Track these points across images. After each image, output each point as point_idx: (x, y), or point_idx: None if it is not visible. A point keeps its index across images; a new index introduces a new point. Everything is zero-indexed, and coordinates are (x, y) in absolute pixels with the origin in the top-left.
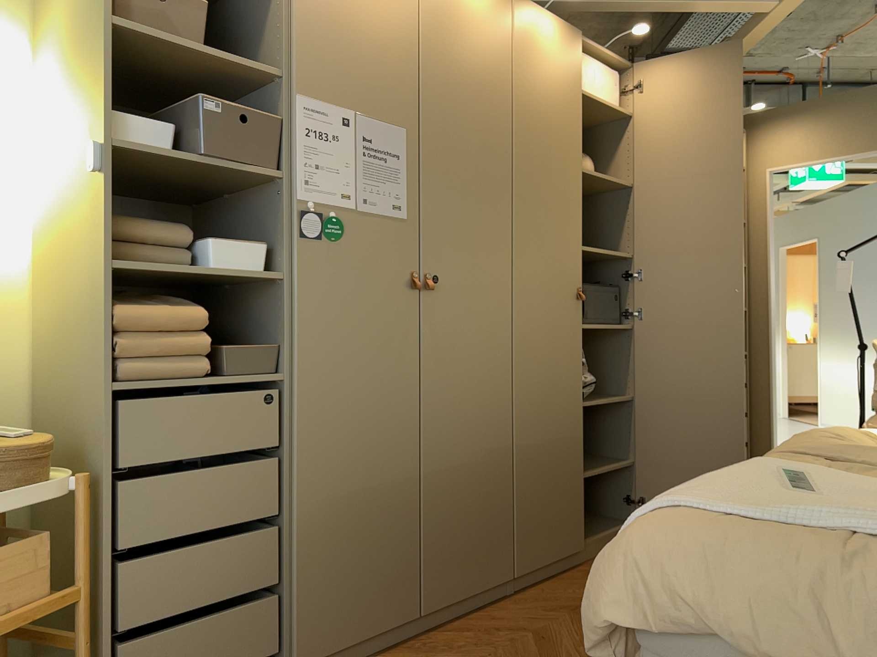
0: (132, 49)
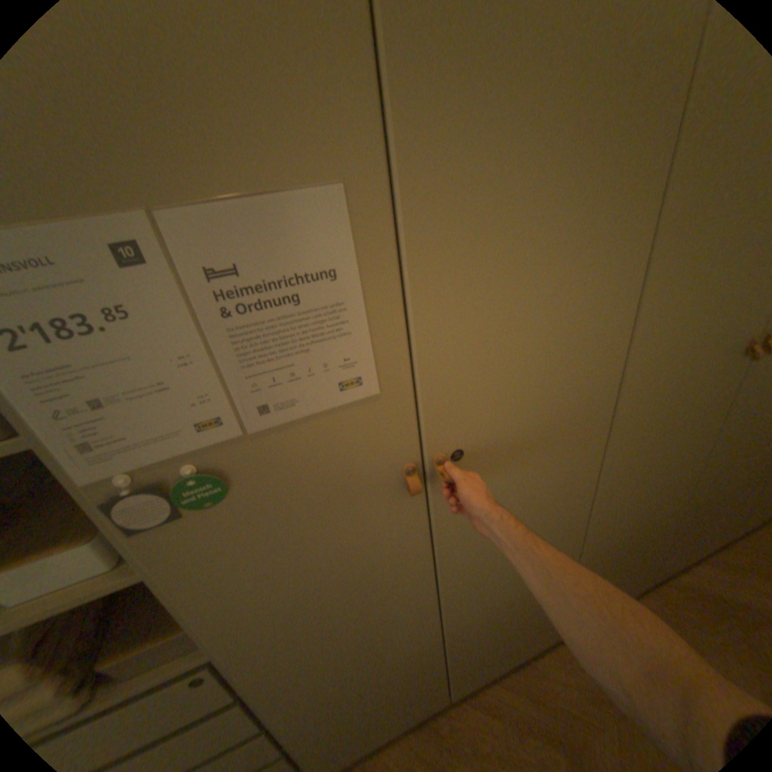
0: None
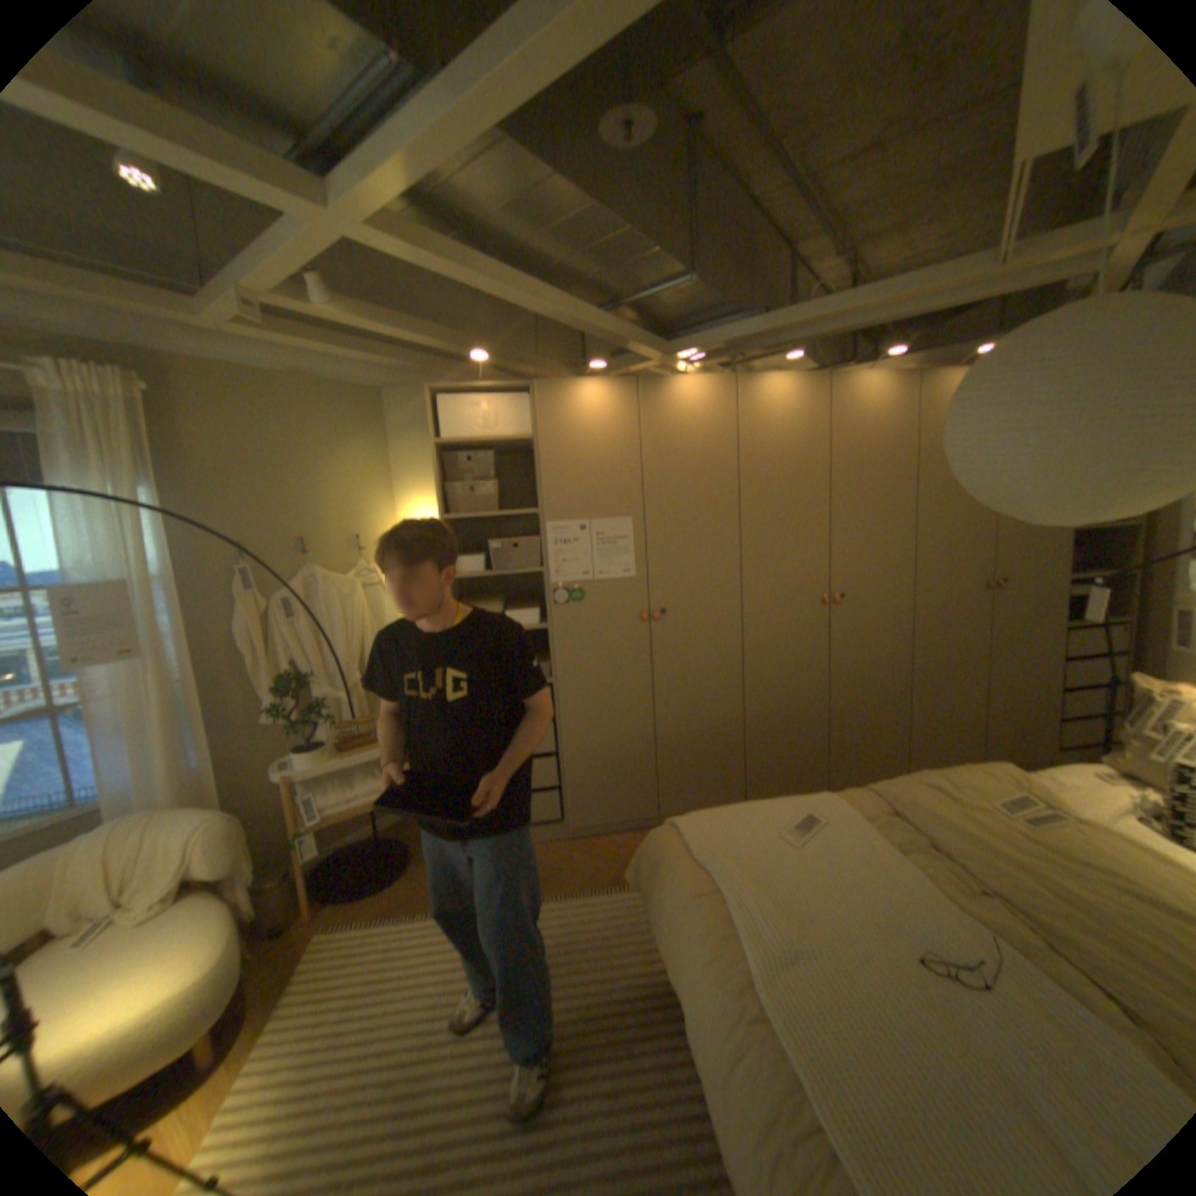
0: (464, 518)
